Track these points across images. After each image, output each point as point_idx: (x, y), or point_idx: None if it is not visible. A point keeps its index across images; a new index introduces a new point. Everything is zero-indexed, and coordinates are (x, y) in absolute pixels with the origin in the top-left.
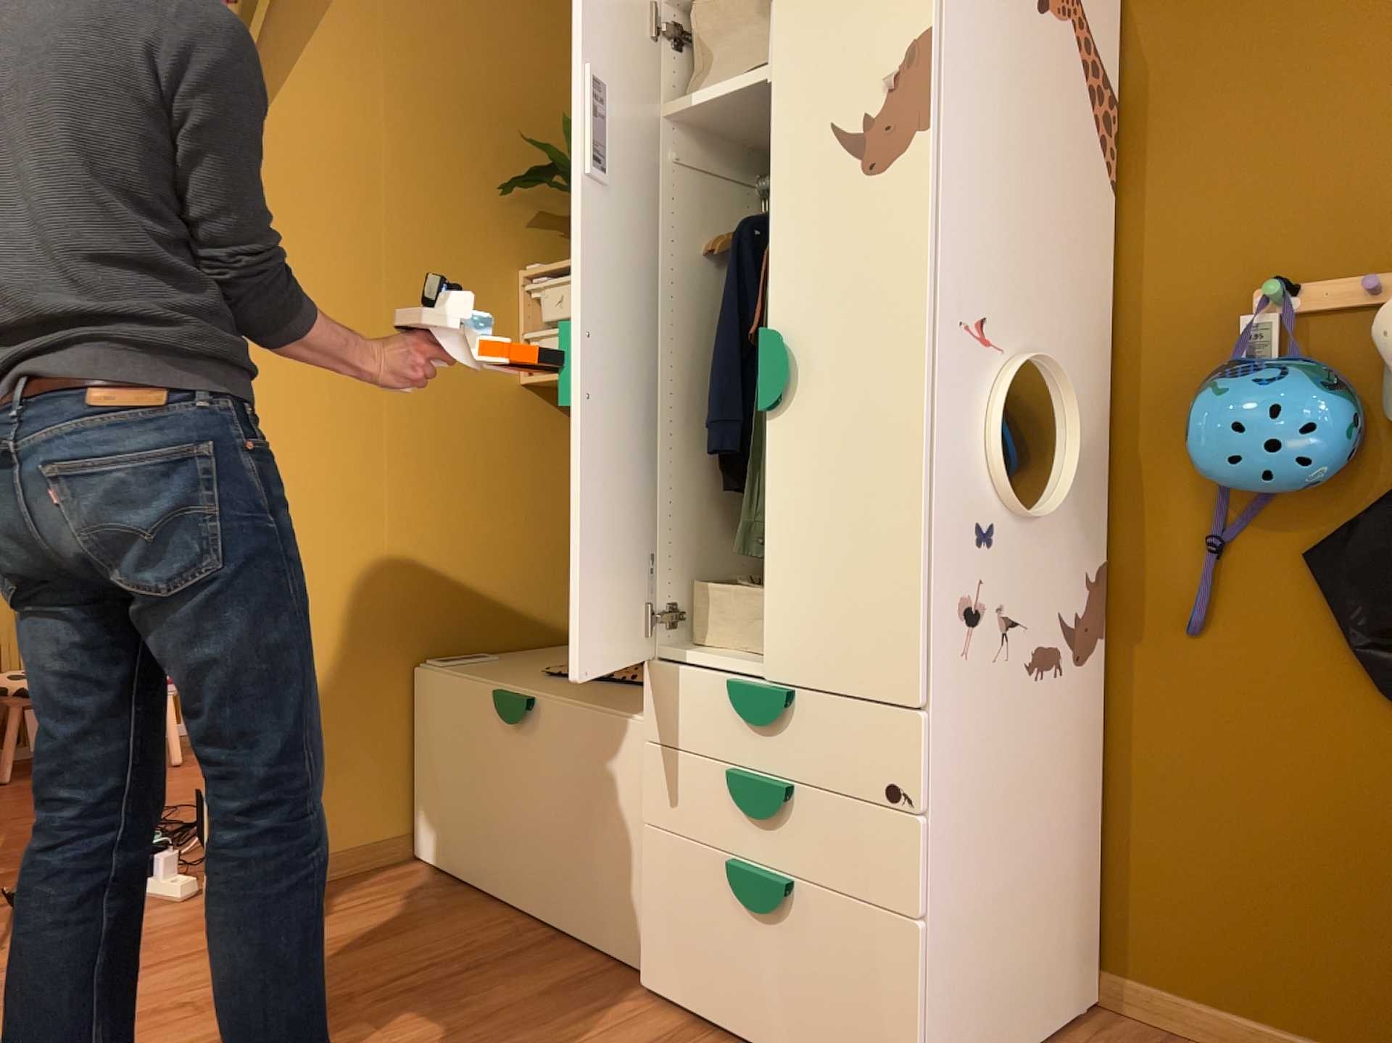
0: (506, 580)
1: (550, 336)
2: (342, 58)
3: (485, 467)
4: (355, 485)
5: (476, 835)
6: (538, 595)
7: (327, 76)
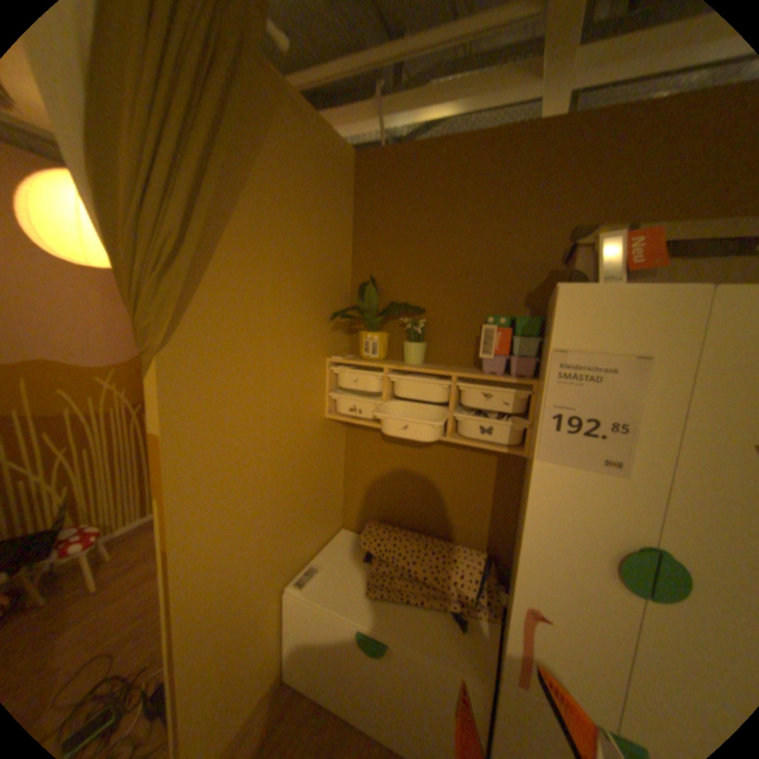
0: (318, 518)
1: (349, 399)
2: (243, 240)
3: (311, 469)
4: (254, 516)
5: (335, 690)
6: (329, 516)
7: (234, 254)
